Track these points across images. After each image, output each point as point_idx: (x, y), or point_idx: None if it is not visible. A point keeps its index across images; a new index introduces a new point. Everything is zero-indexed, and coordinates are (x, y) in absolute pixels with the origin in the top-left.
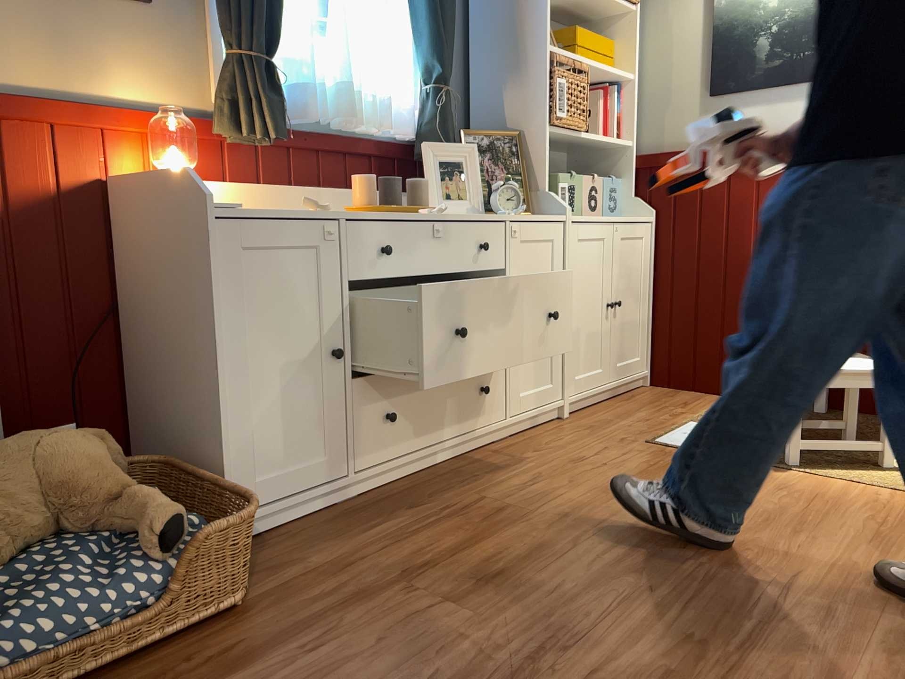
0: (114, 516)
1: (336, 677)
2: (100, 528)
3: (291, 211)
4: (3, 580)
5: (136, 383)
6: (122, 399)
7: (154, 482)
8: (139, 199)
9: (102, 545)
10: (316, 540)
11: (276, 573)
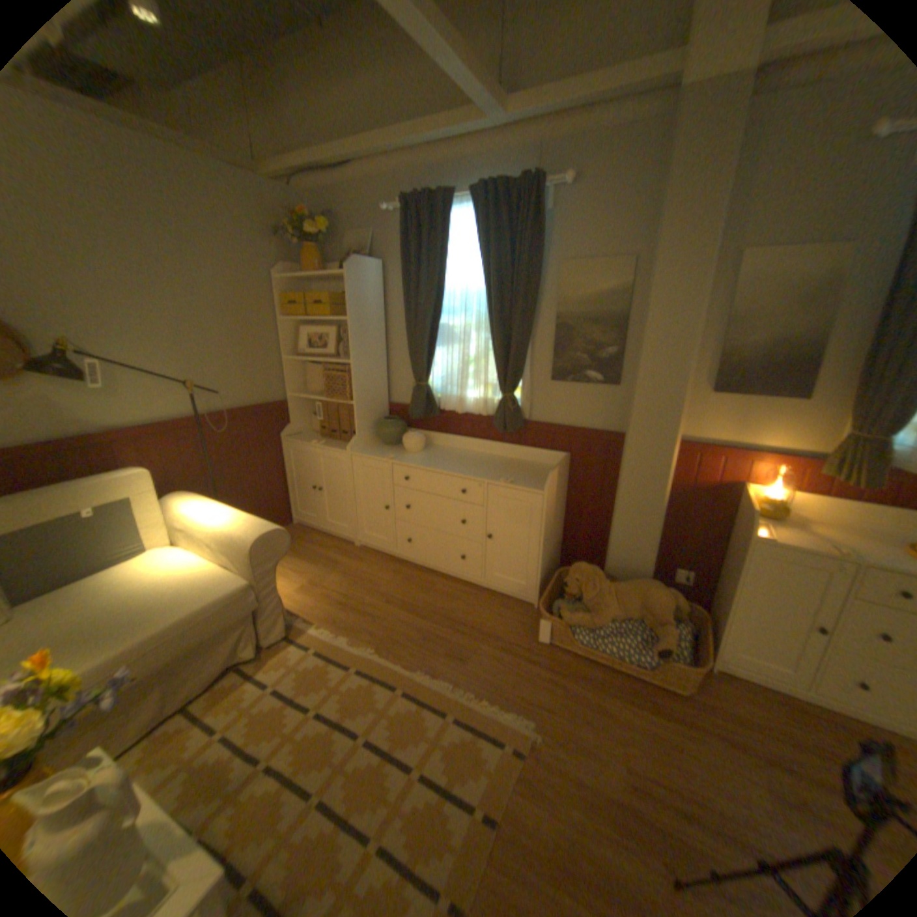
0: (660, 630)
1: (684, 755)
2: (654, 630)
3: (826, 547)
4: (618, 625)
5: (724, 573)
6: (719, 574)
7: (702, 621)
8: (747, 504)
9: (650, 637)
10: (757, 704)
11: (719, 699)
